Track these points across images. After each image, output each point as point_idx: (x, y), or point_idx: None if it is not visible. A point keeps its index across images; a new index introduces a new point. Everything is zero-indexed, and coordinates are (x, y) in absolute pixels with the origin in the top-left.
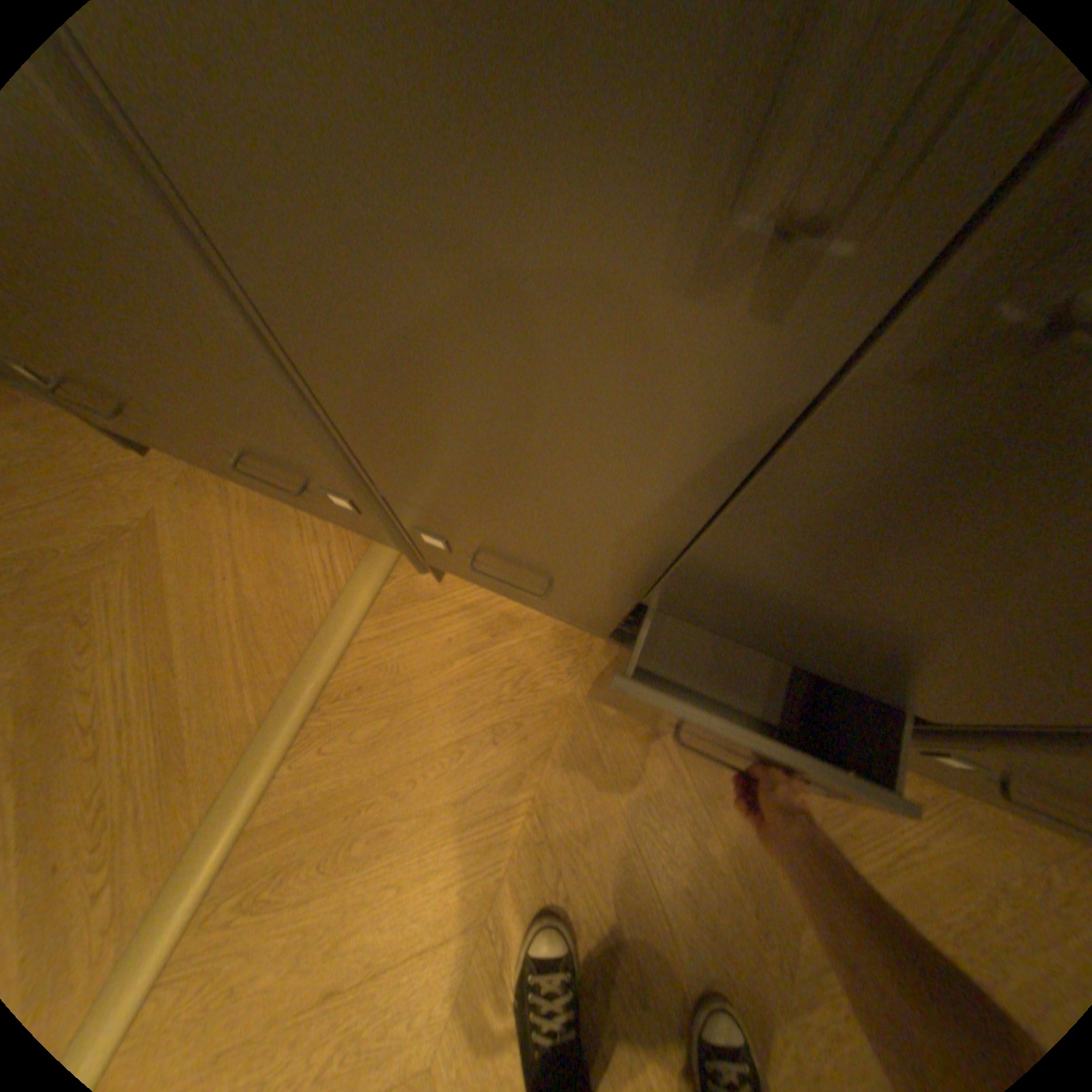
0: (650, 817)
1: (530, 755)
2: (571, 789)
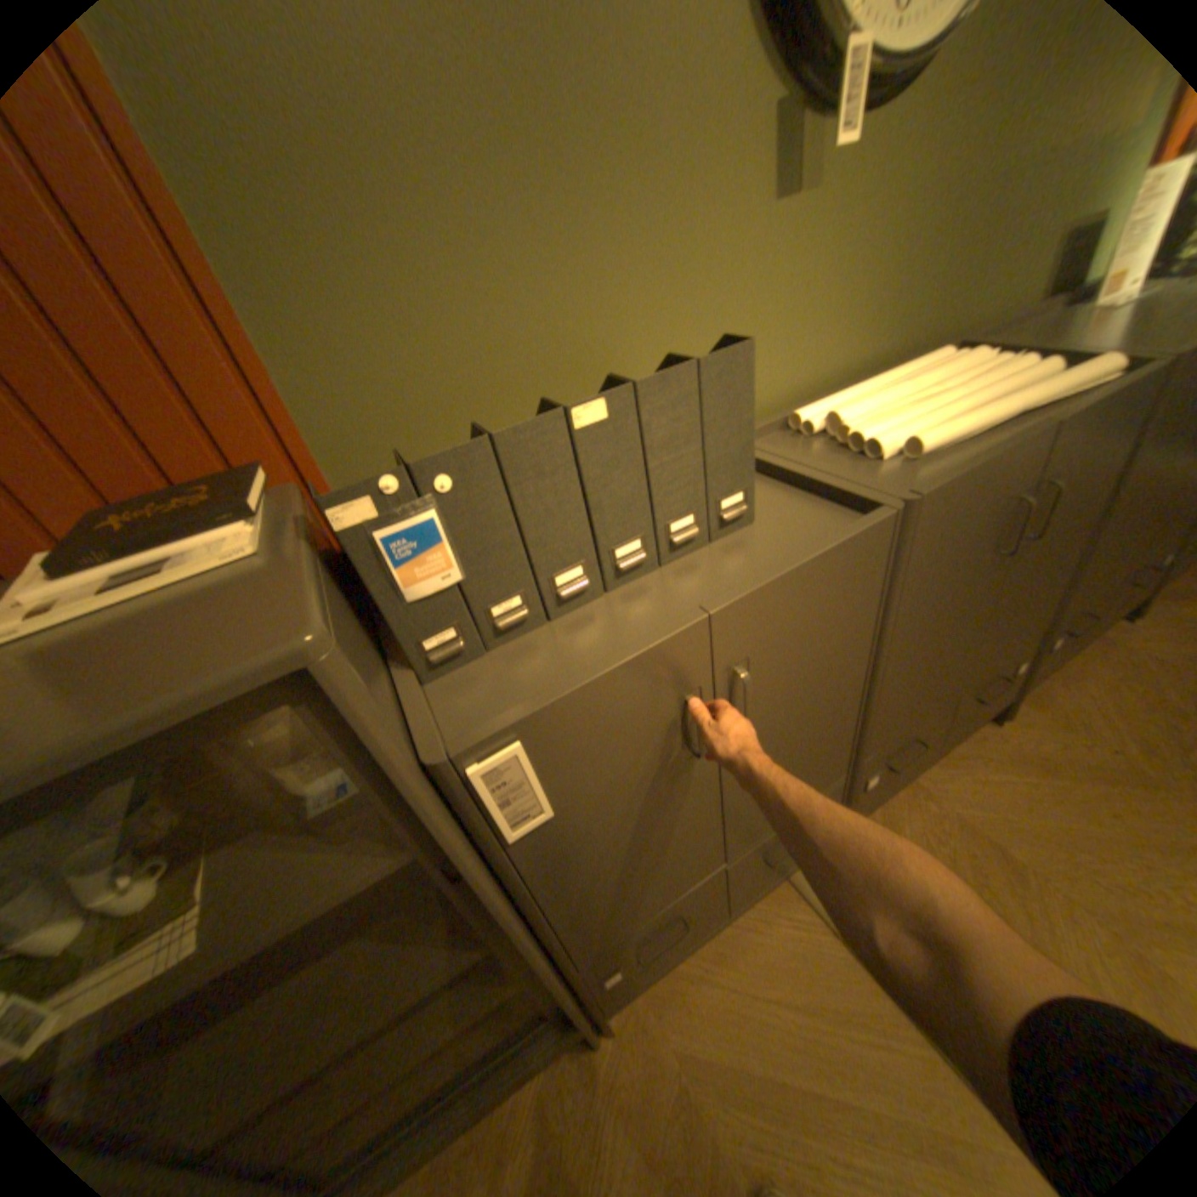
0: (1057, 812)
1: (999, 859)
2: (1029, 846)
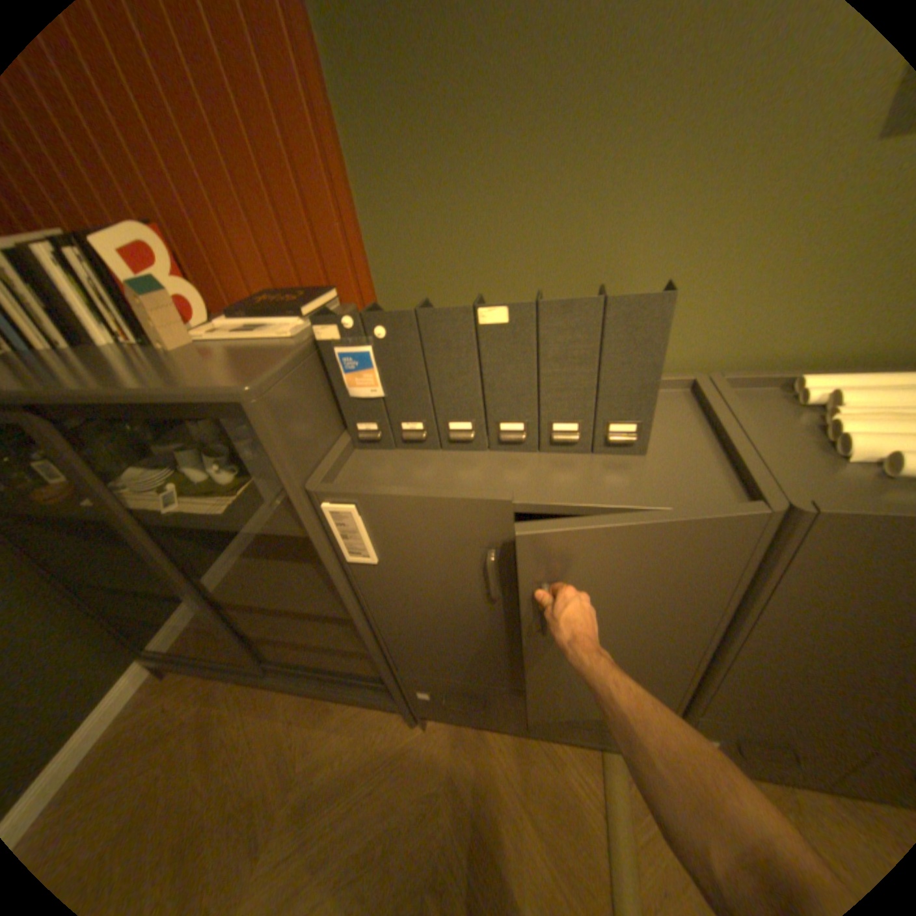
0: None
1: None
2: None
